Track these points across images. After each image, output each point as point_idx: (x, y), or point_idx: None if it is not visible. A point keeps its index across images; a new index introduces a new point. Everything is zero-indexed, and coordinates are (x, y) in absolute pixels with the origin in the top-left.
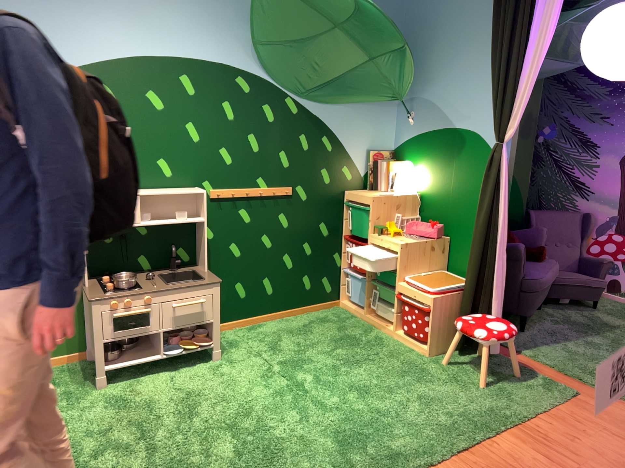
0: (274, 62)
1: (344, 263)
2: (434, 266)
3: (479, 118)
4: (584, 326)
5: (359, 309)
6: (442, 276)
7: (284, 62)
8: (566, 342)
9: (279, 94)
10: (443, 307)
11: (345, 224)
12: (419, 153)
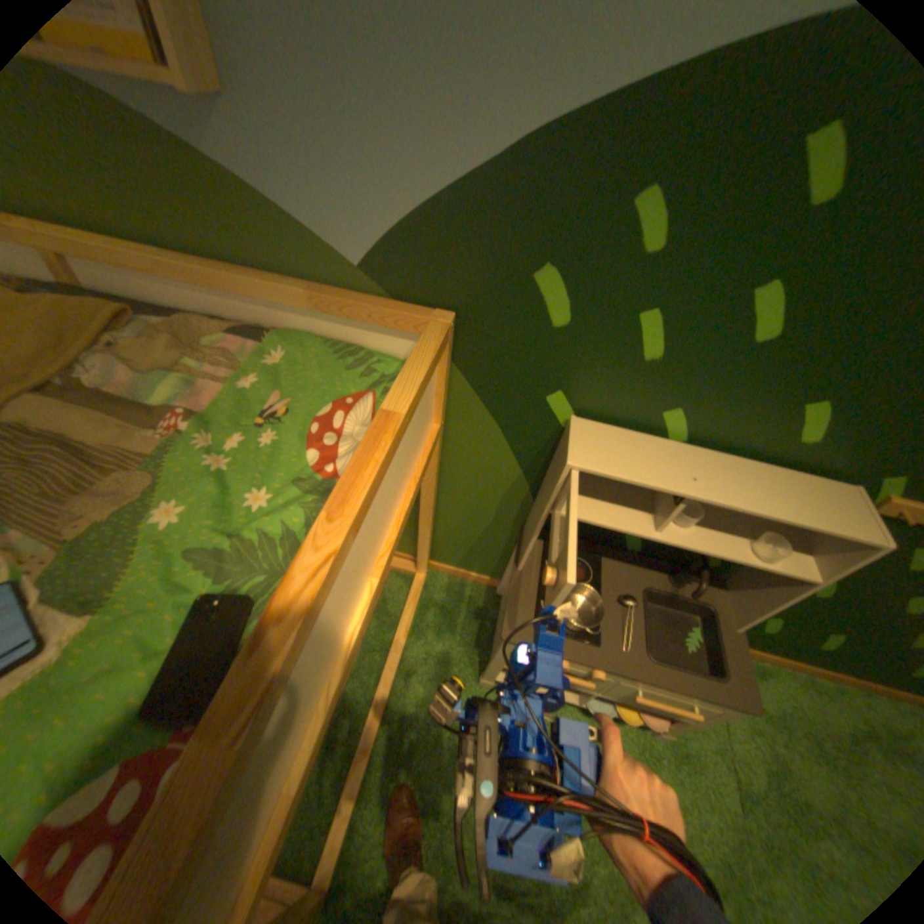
0: None
1: None
2: None
3: None
4: None
5: None
6: None
7: None
8: None
9: None
10: None
11: None
12: None
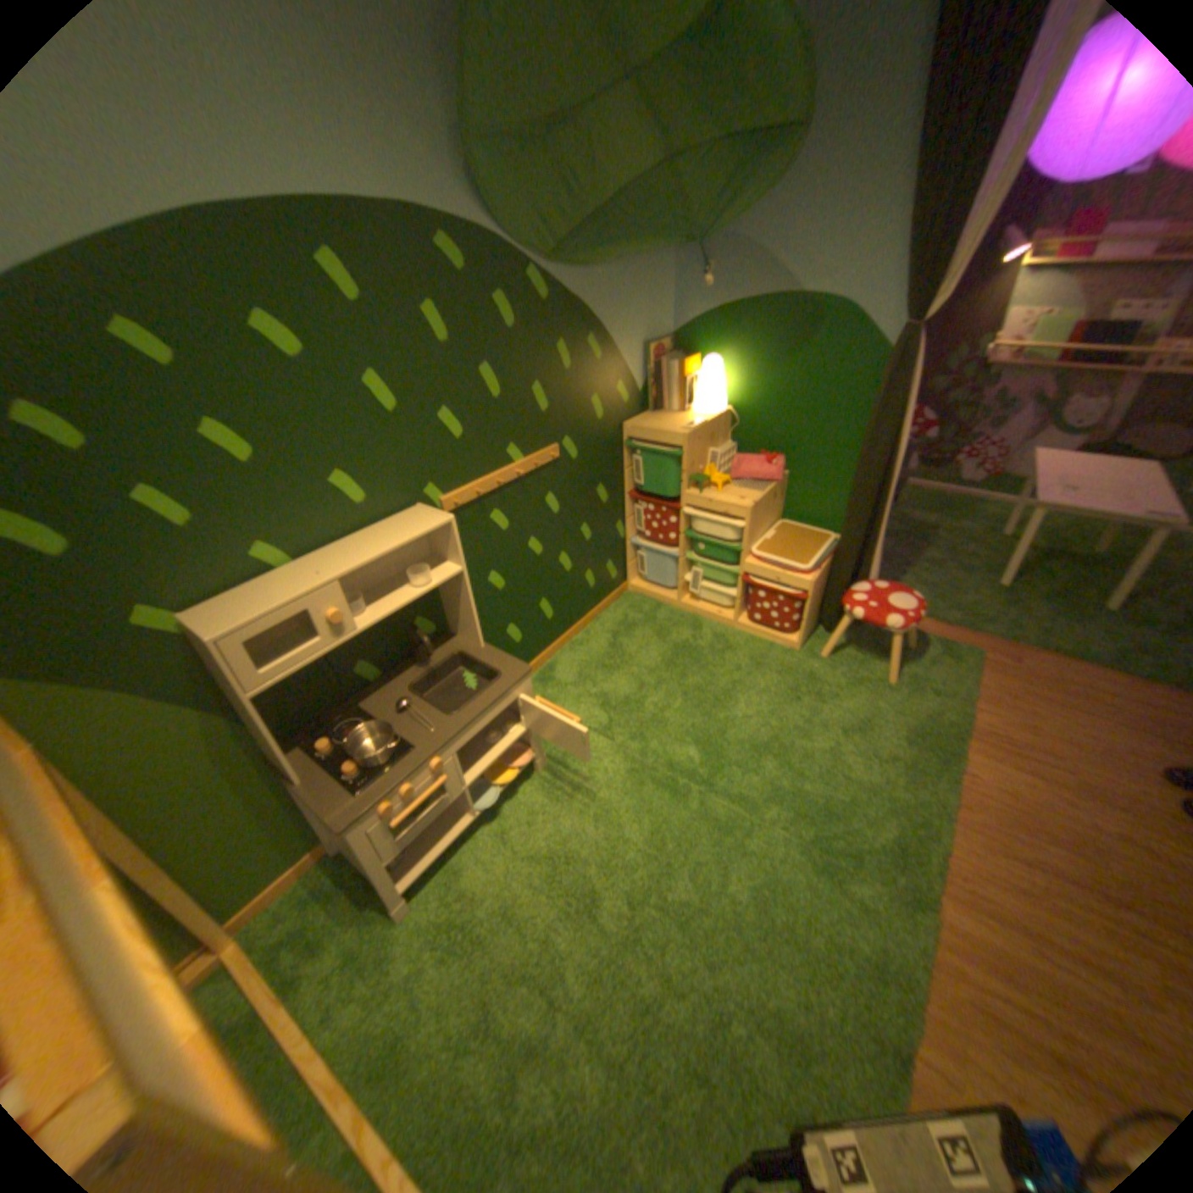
0: (503, 173)
1: (630, 533)
2: (774, 518)
3: (866, 267)
4: (914, 538)
5: (666, 594)
6: (793, 533)
7: (521, 174)
8: (919, 572)
9: (513, 256)
10: (819, 586)
11: (628, 477)
12: (731, 336)
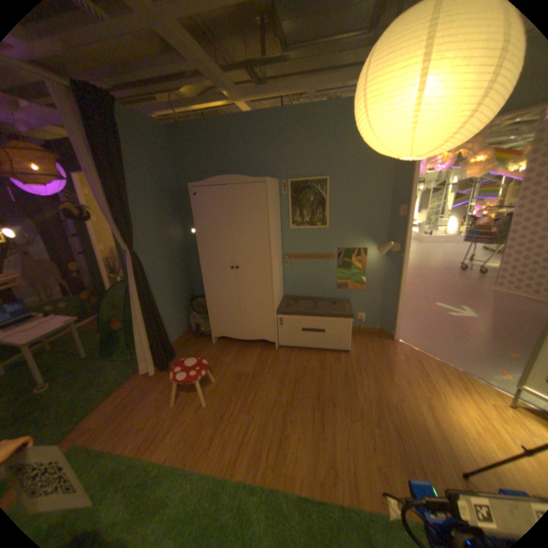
0: None
1: None
2: None
3: None
4: None
5: None
6: None
7: None
8: None
9: None
10: None
11: None
12: None
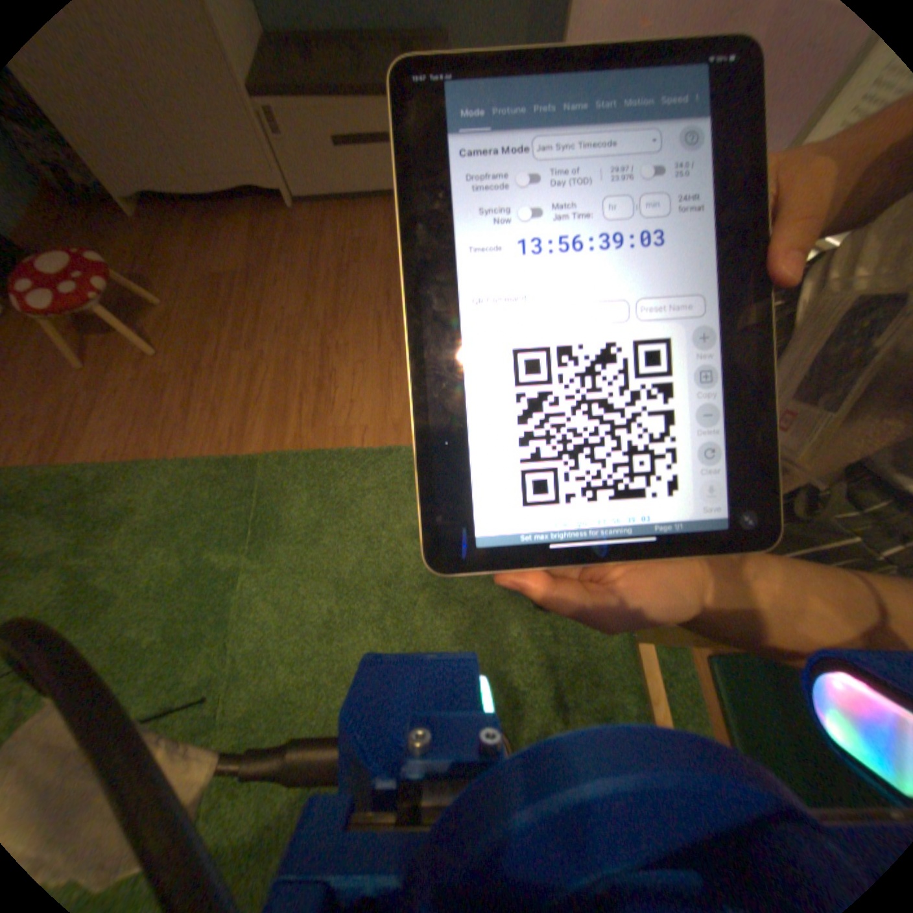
0: None
1: None
2: None
3: None
4: None
5: None
6: None
7: None
8: None
9: None
10: None
11: None
12: None
